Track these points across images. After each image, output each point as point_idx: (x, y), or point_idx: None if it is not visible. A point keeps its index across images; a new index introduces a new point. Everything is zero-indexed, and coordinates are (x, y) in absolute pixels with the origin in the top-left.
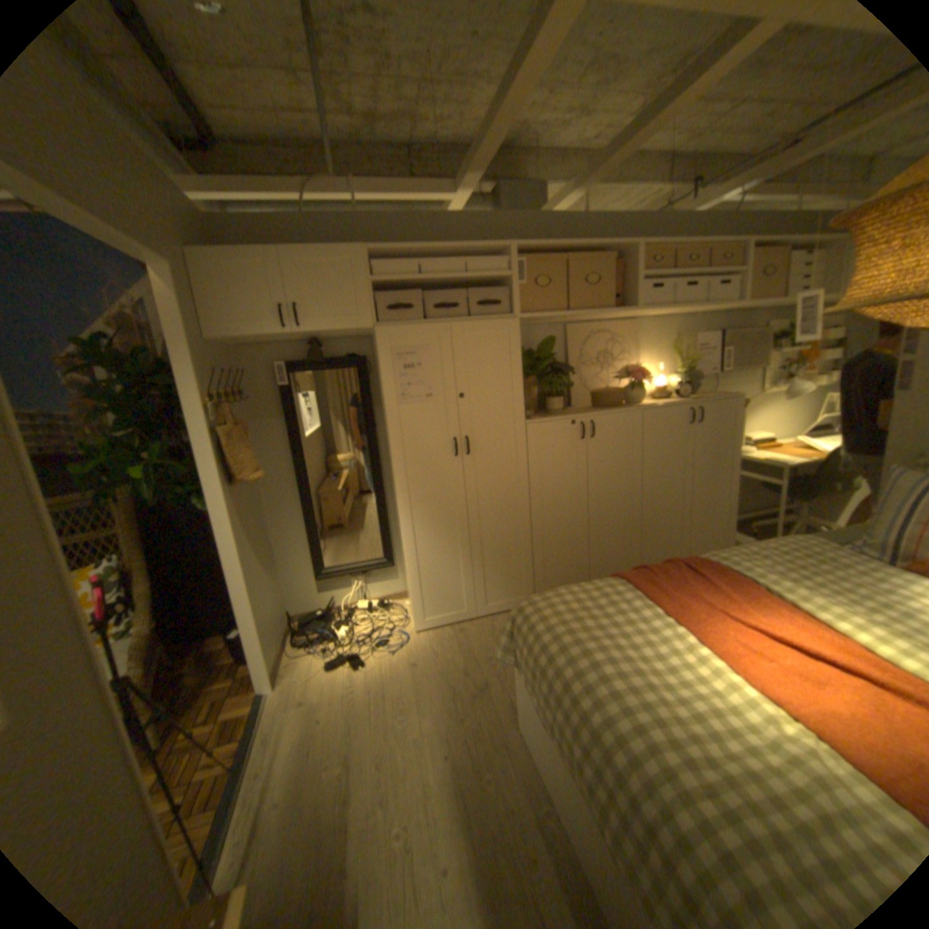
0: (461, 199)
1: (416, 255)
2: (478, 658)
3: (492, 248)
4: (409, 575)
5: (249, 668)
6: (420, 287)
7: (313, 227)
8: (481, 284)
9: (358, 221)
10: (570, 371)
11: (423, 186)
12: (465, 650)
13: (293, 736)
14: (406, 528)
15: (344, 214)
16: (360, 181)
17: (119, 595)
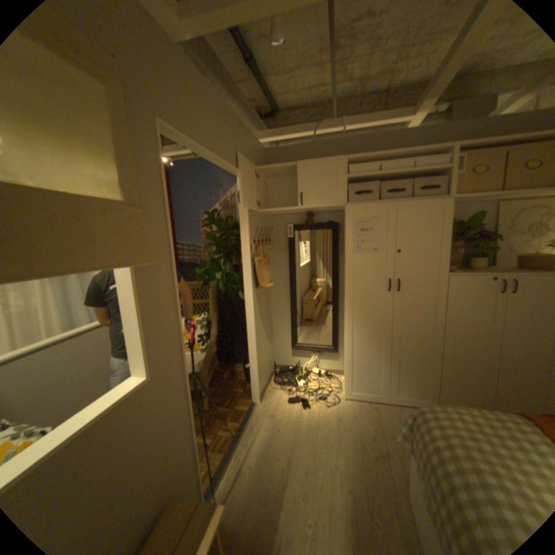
0: (418, 119)
1: (379, 159)
2: (386, 433)
3: (438, 149)
4: (345, 362)
5: (251, 387)
6: (379, 179)
7: (318, 149)
8: (425, 175)
9: (345, 143)
10: (498, 238)
11: (391, 115)
12: (377, 424)
13: (265, 433)
14: (348, 331)
15: (337, 140)
16: (350, 119)
17: (205, 332)
